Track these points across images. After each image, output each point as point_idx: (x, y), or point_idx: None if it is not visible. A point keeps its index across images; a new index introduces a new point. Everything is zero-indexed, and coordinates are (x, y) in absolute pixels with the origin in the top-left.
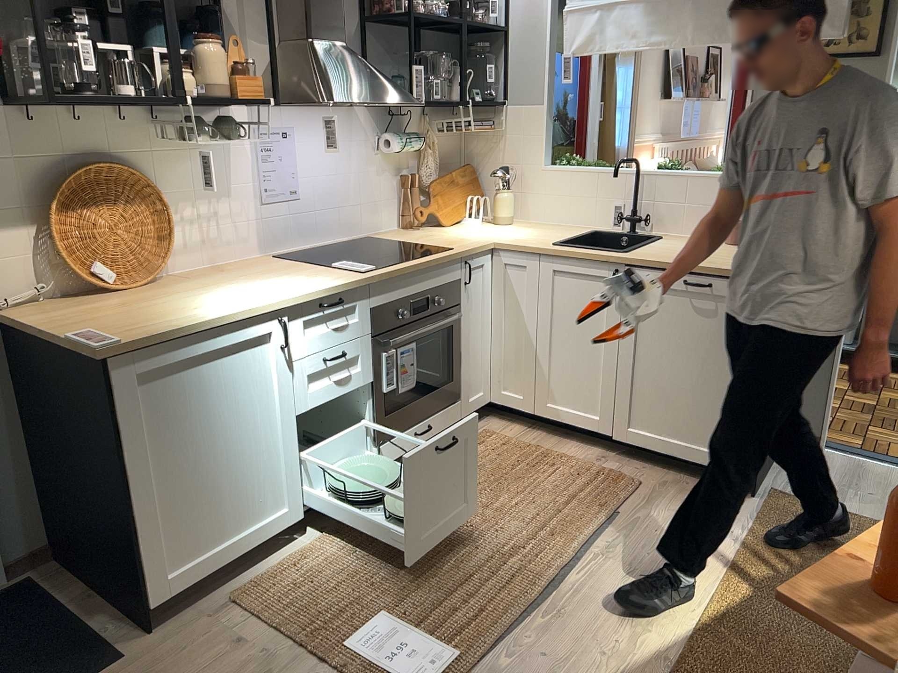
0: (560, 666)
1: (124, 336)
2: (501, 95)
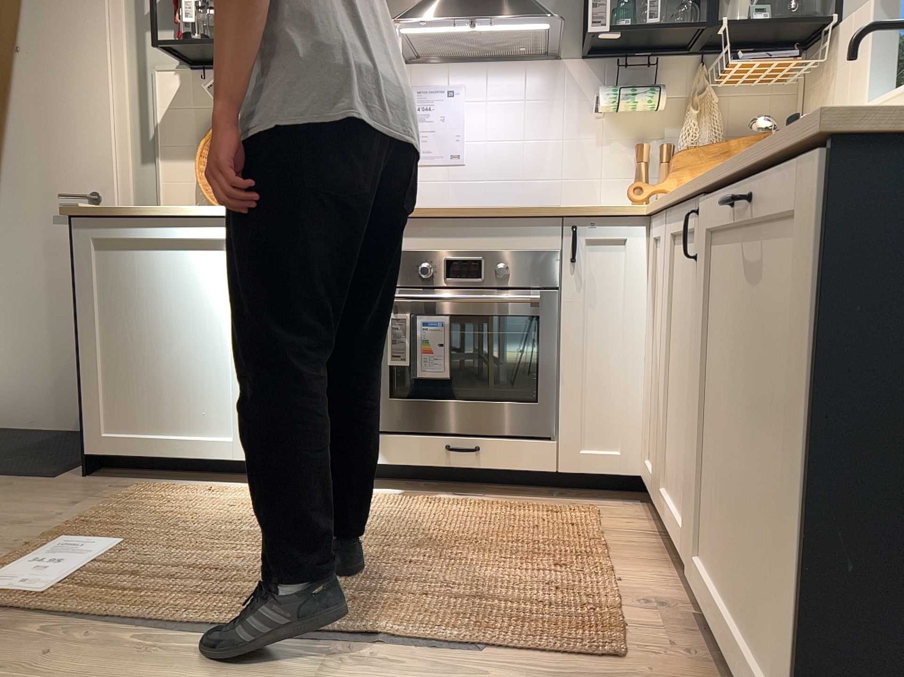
0: None
1: (96, 208)
2: (834, 11)
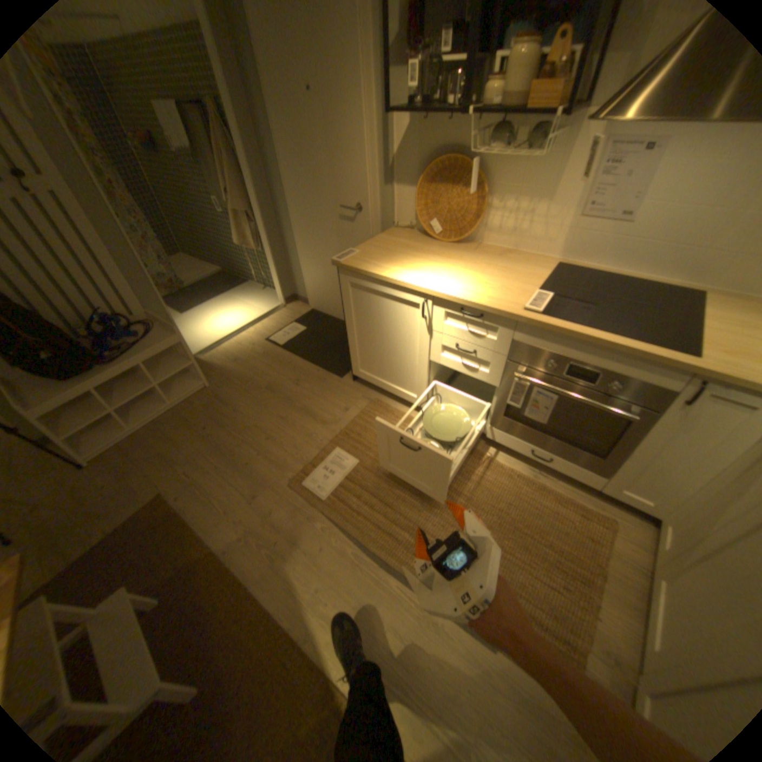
0: (311, 557)
1: (350, 260)
2: None
